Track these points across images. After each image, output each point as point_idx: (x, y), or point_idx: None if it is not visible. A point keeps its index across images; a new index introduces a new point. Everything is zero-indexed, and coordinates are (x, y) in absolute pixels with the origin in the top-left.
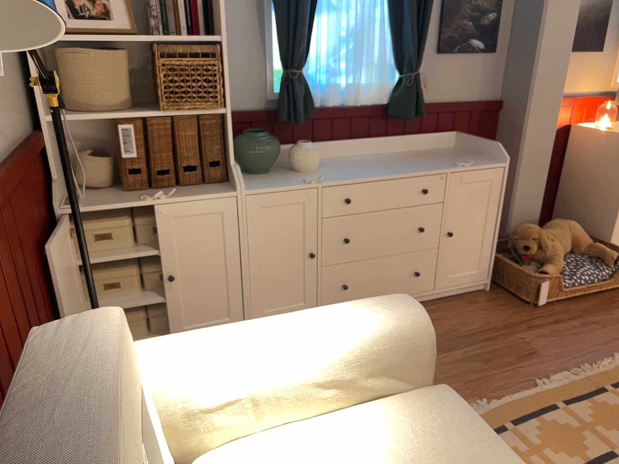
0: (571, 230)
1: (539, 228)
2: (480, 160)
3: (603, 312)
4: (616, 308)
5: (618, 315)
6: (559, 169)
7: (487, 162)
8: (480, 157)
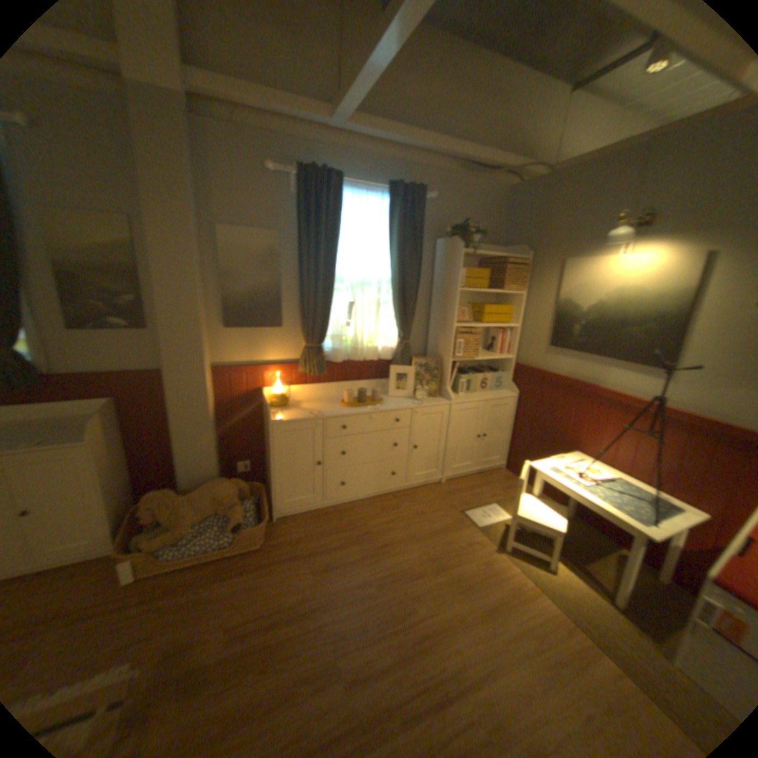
0: (212, 495)
1: (166, 496)
2: (70, 438)
3: (187, 592)
4: (209, 585)
5: (198, 596)
6: (261, 426)
7: (66, 442)
8: (83, 433)
